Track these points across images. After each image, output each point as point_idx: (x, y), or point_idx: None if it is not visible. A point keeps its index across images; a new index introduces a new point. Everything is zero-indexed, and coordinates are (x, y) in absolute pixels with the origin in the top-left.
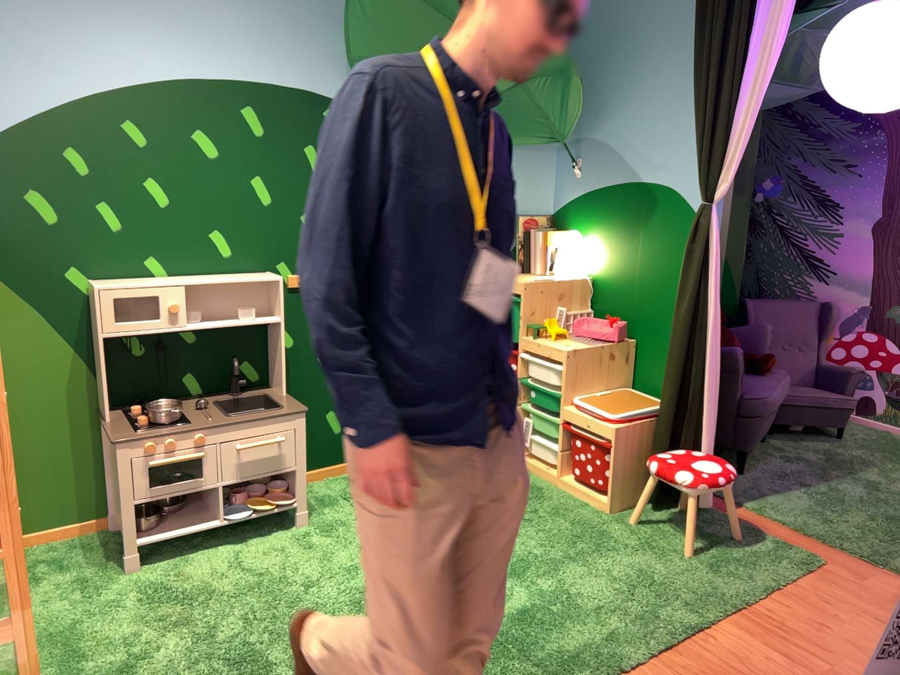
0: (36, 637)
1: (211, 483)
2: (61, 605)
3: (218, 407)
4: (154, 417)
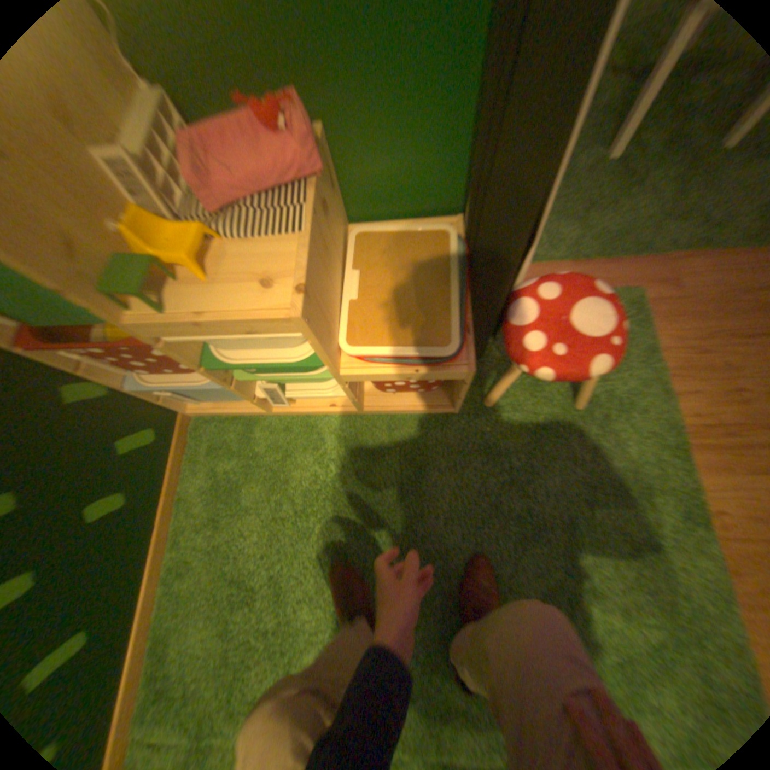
0: None
1: None
2: None
3: None
4: None
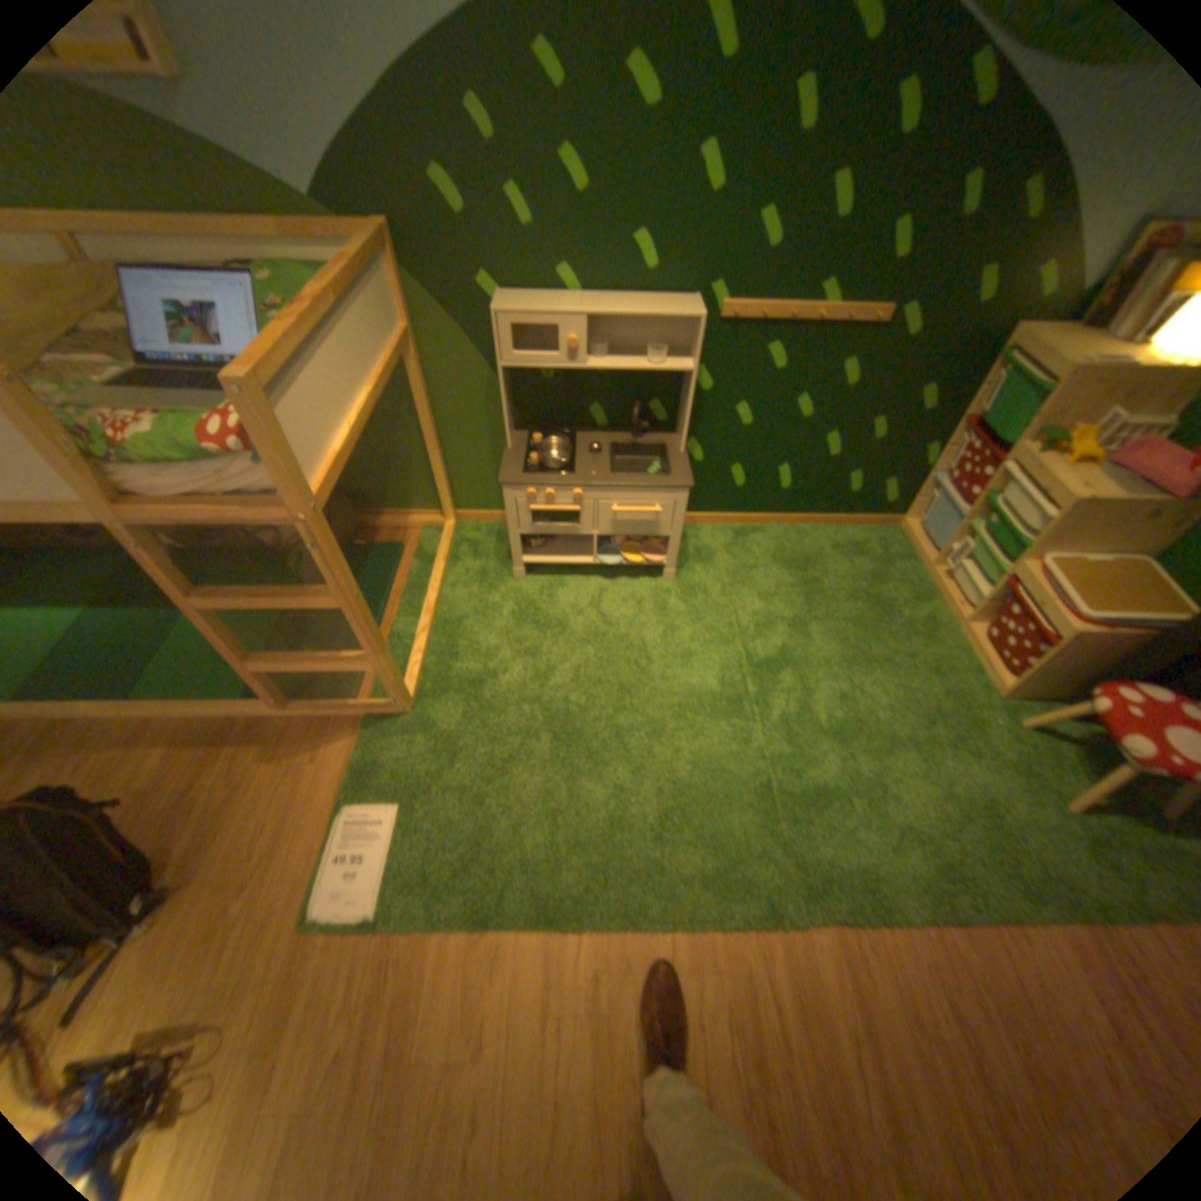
0: (437, 621)
1: (586, 534)
2: (462, 595)
3: (614, 451)
4: (545, 459)
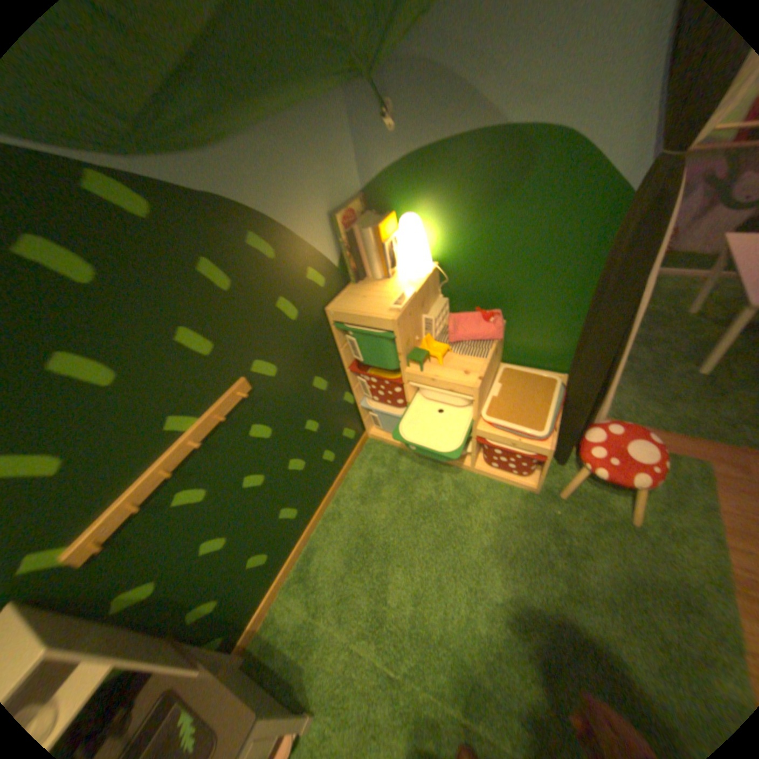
0: None
1: None
2: None
3: None
4: None
